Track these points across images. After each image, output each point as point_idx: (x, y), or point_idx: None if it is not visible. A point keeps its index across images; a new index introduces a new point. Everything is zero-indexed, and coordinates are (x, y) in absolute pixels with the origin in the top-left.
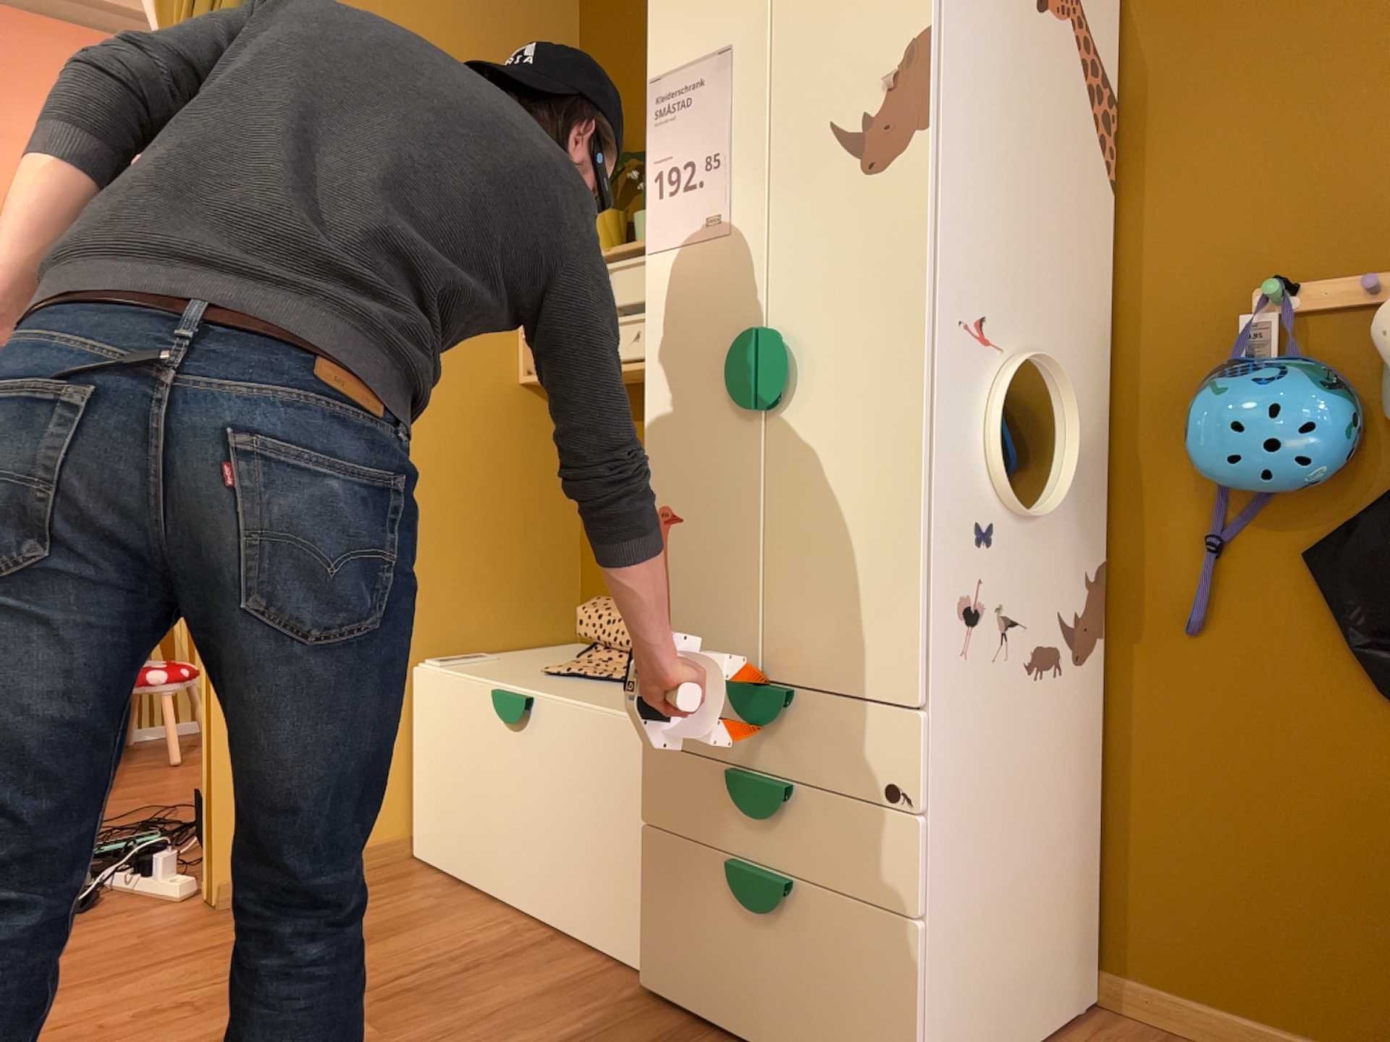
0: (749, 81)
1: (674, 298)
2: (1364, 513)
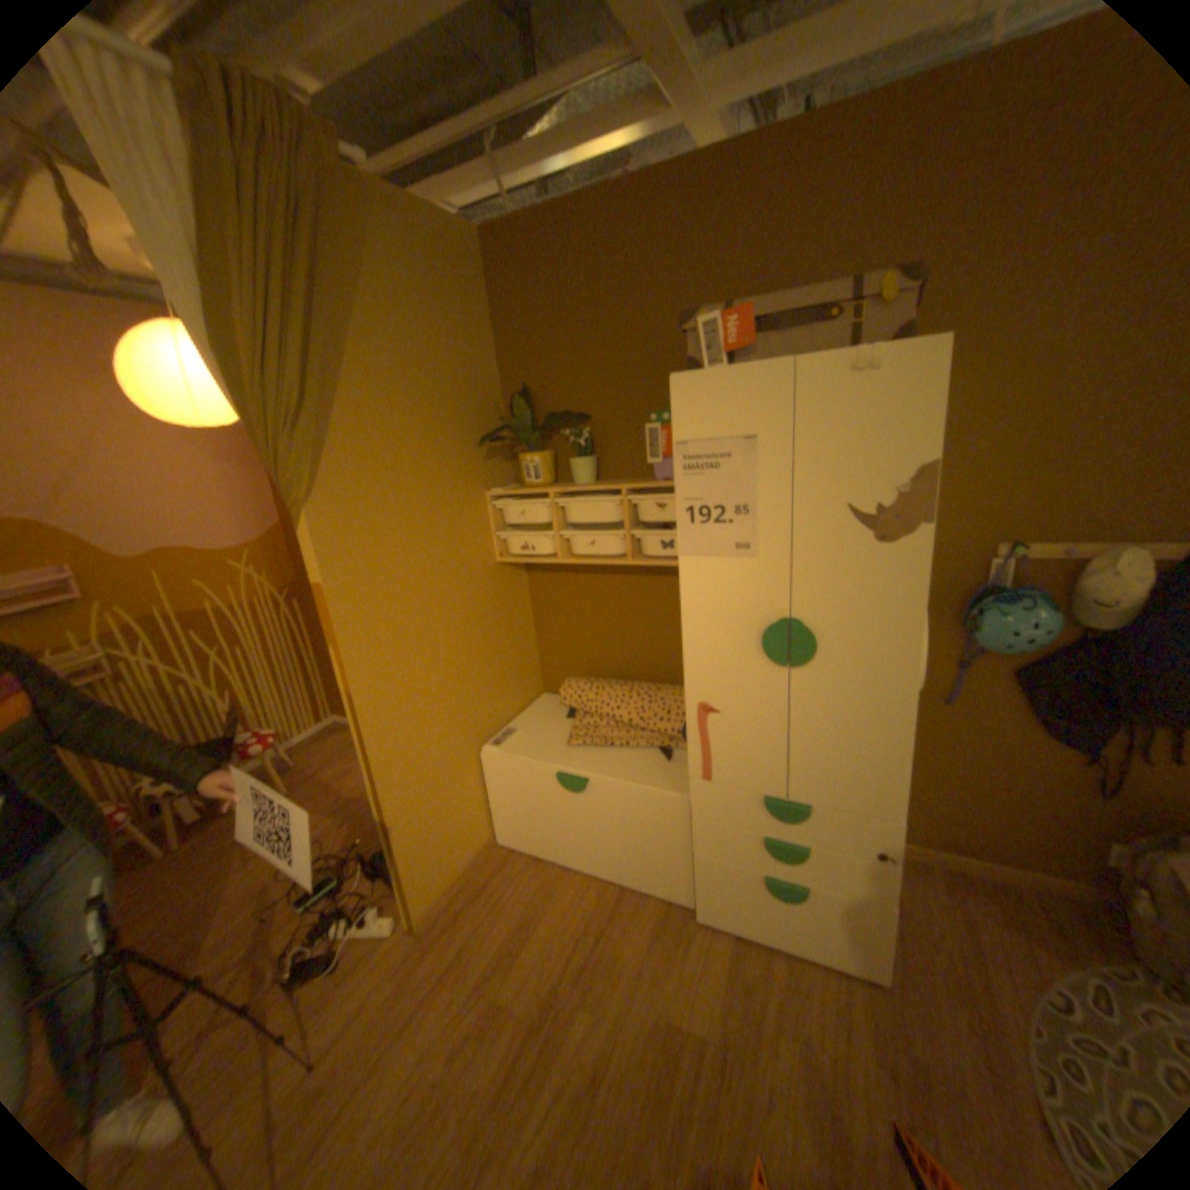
0: (773, 462)
1: (707, 588)
2: (1051, 659)
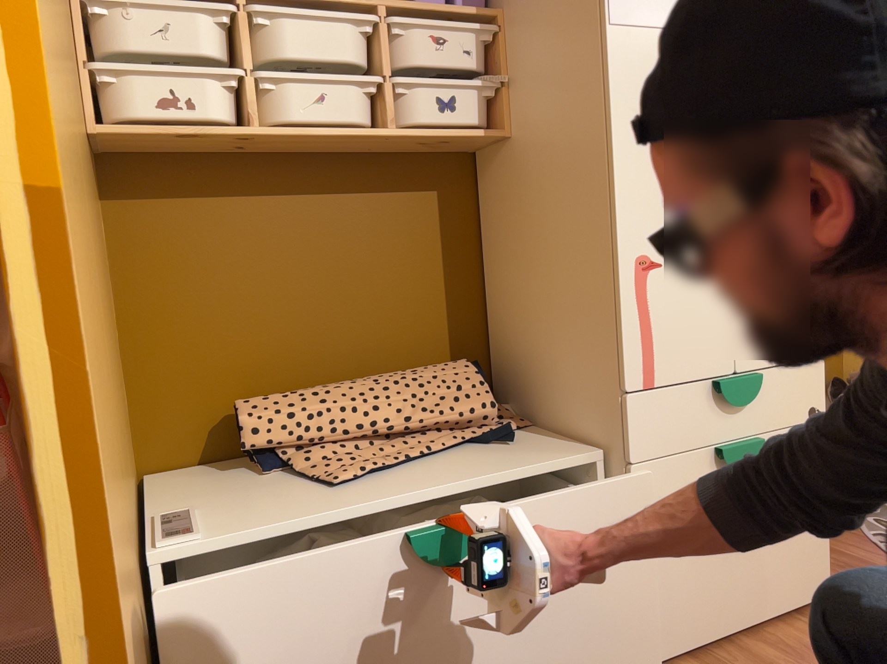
0: None
1: (642, 73)
2: None
